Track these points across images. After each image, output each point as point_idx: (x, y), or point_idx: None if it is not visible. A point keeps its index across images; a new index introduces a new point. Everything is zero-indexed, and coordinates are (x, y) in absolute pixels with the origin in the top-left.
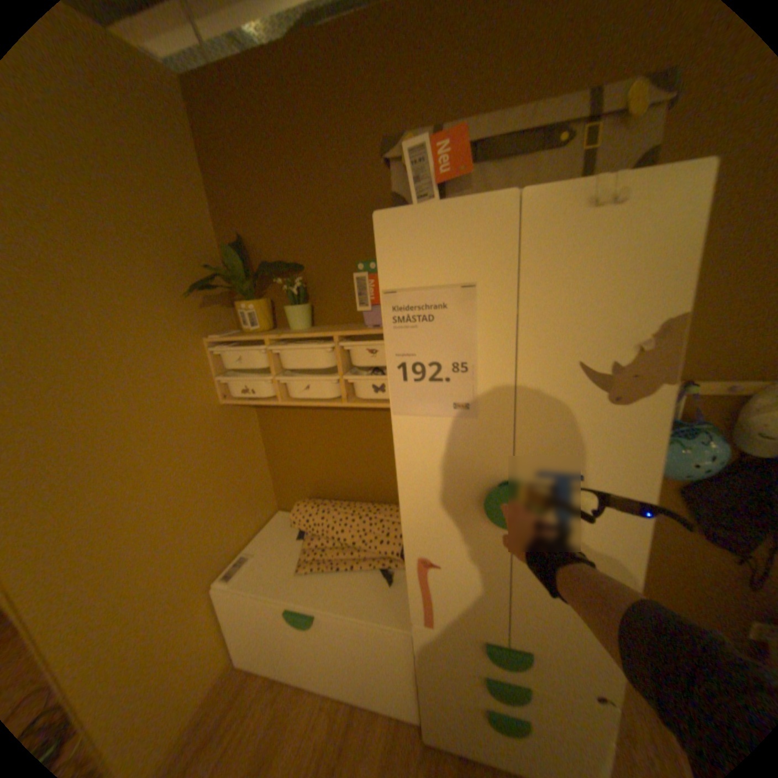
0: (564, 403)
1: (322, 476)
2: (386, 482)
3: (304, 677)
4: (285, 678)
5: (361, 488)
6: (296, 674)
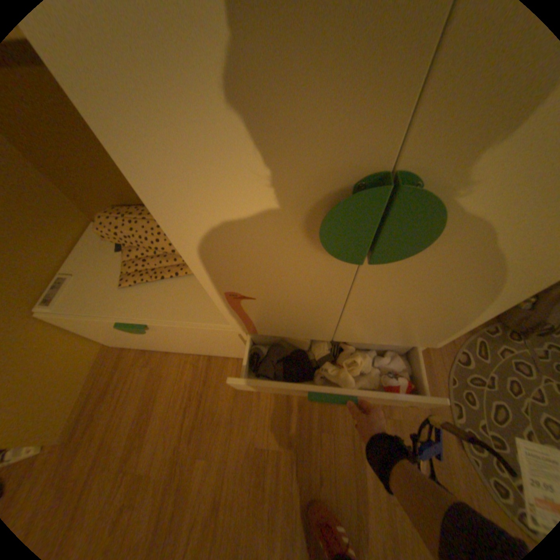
0: None
1: (115, 179)
2: None
3: (165, 348)
4: (152, 349)
5: None
6: (158, 347)
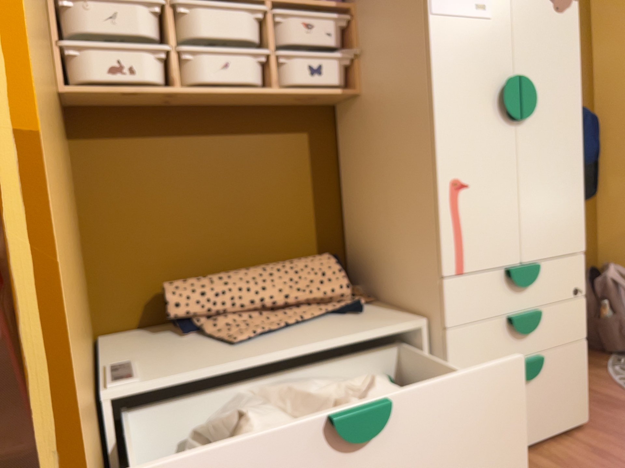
0: (536, 9)
1: (188, 248)
2: (285, 235)
3: None
4: None
5: (249, 253)
6: None
